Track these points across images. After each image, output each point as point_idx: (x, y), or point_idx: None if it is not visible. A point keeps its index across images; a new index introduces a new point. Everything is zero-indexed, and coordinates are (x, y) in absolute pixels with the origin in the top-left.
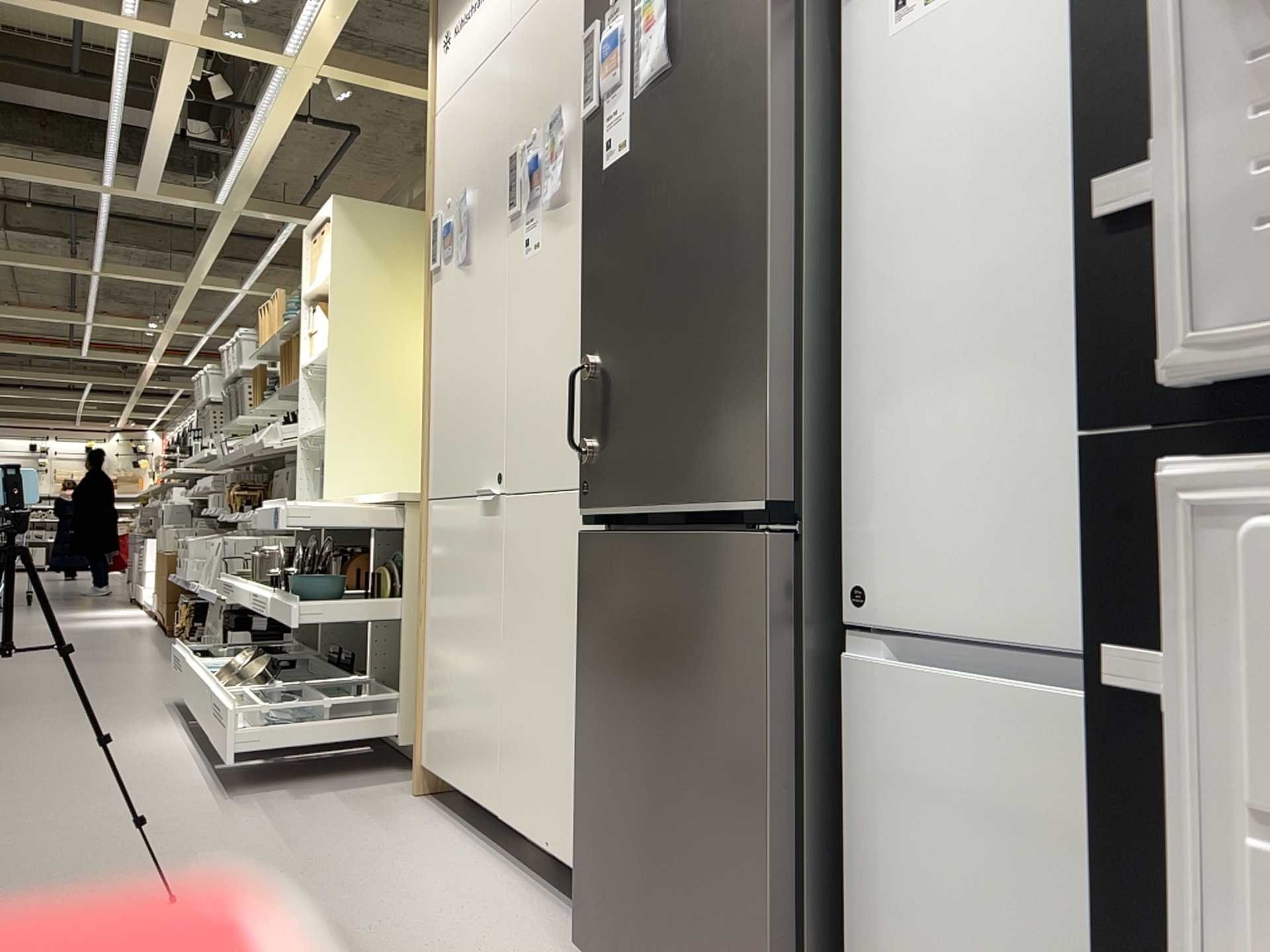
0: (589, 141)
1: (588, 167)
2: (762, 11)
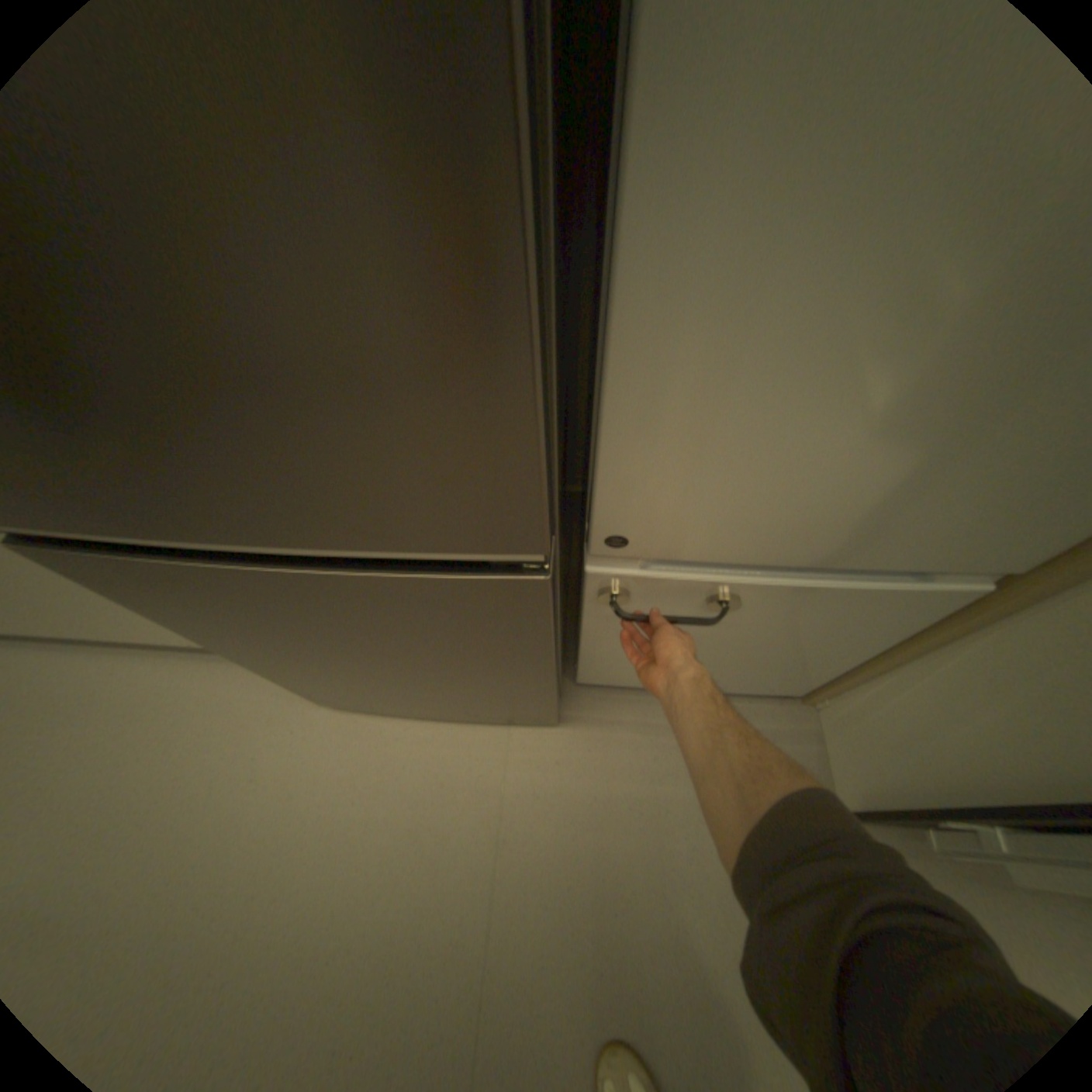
0: None
1: None
2: None
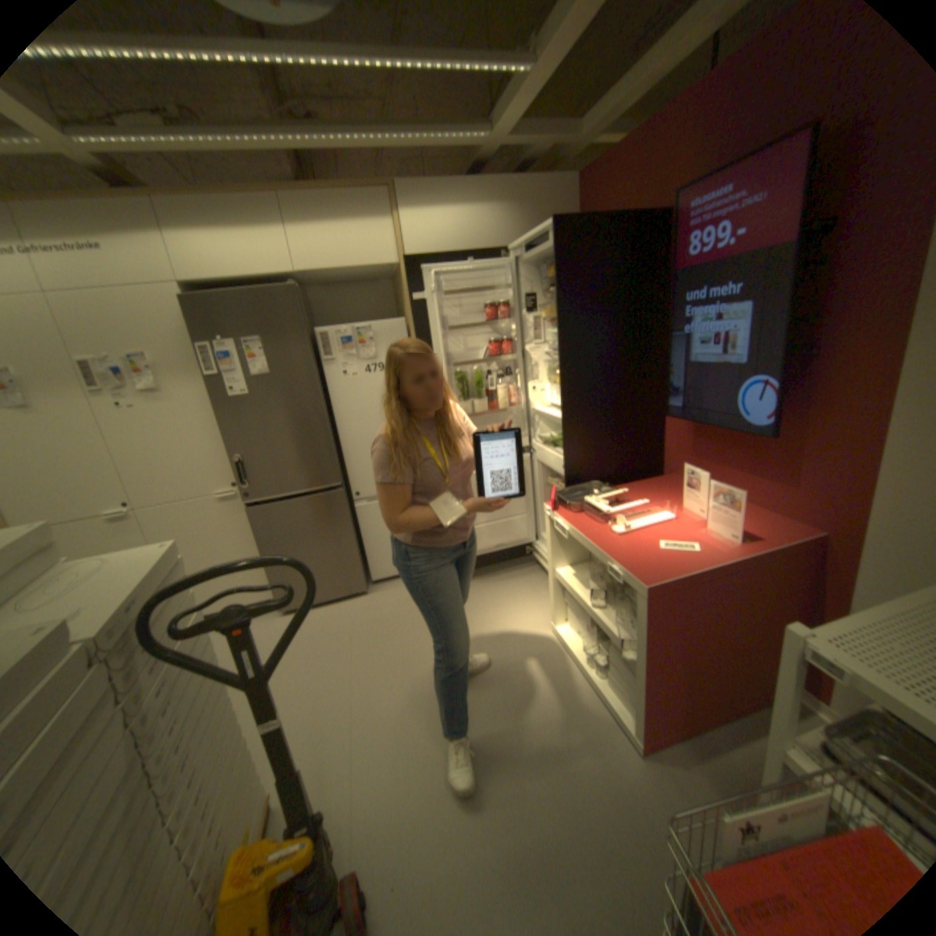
0: (211, 383)
1: (214, 392)
2: (311, 370)
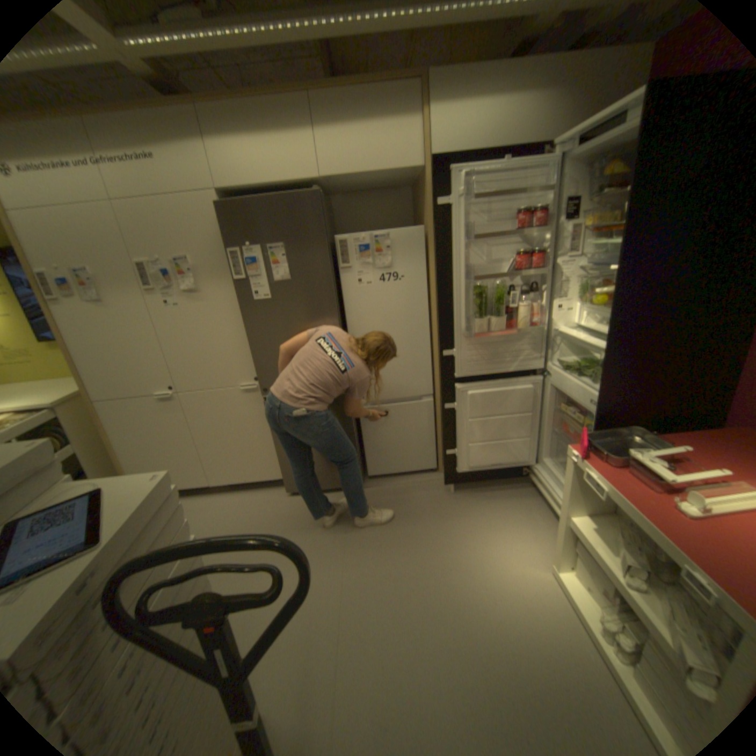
0: (240, 287)
1: (242, 296)
2: (329, 278)
